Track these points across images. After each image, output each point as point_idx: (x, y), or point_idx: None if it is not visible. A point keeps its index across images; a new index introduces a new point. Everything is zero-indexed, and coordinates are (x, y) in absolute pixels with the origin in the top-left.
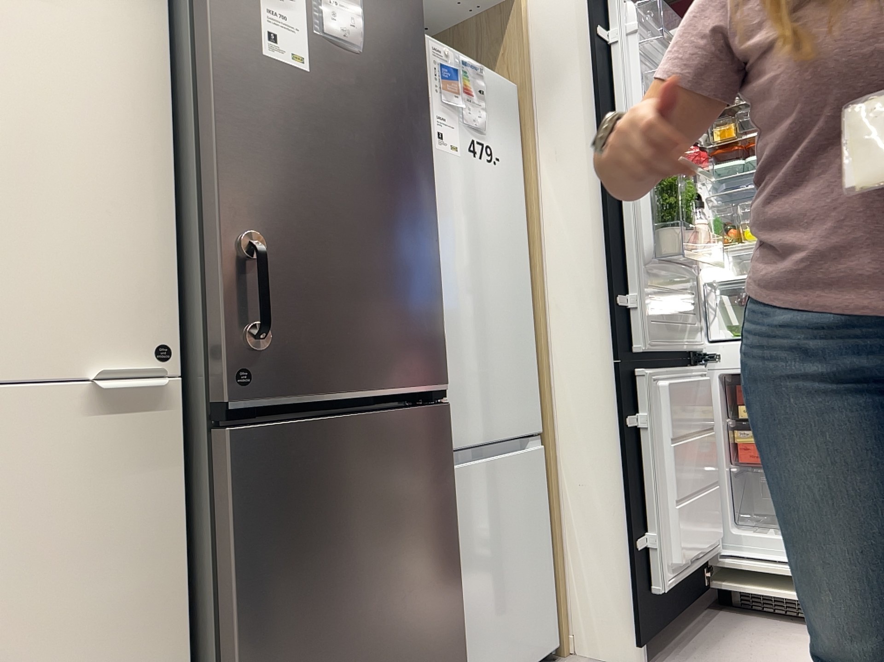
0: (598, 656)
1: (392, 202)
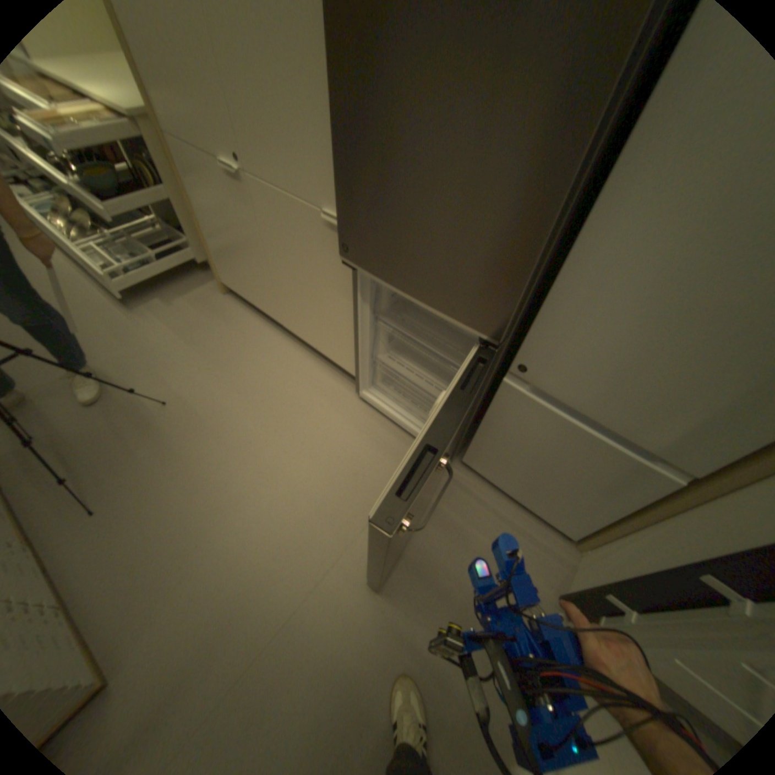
0: (576, 573)
1: (488, 138)
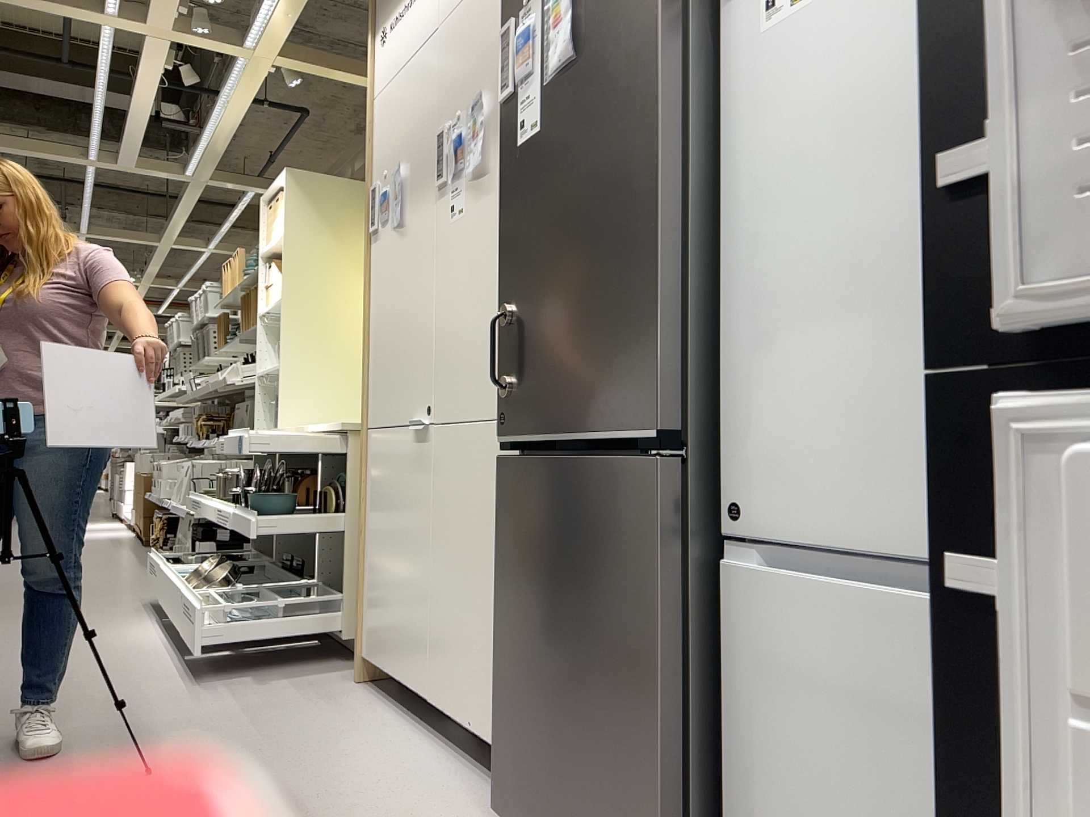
0: None
1: (601, 207)
